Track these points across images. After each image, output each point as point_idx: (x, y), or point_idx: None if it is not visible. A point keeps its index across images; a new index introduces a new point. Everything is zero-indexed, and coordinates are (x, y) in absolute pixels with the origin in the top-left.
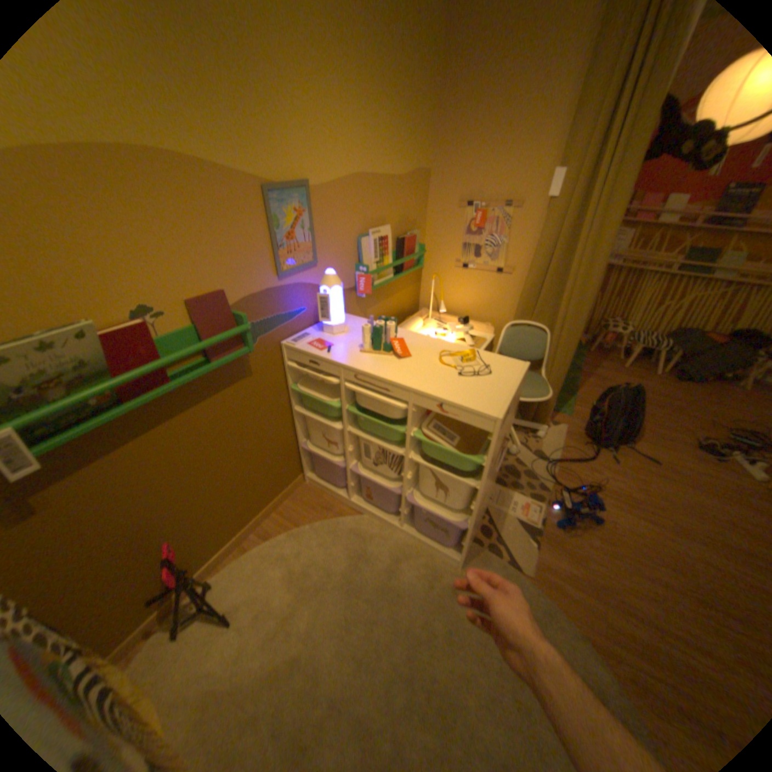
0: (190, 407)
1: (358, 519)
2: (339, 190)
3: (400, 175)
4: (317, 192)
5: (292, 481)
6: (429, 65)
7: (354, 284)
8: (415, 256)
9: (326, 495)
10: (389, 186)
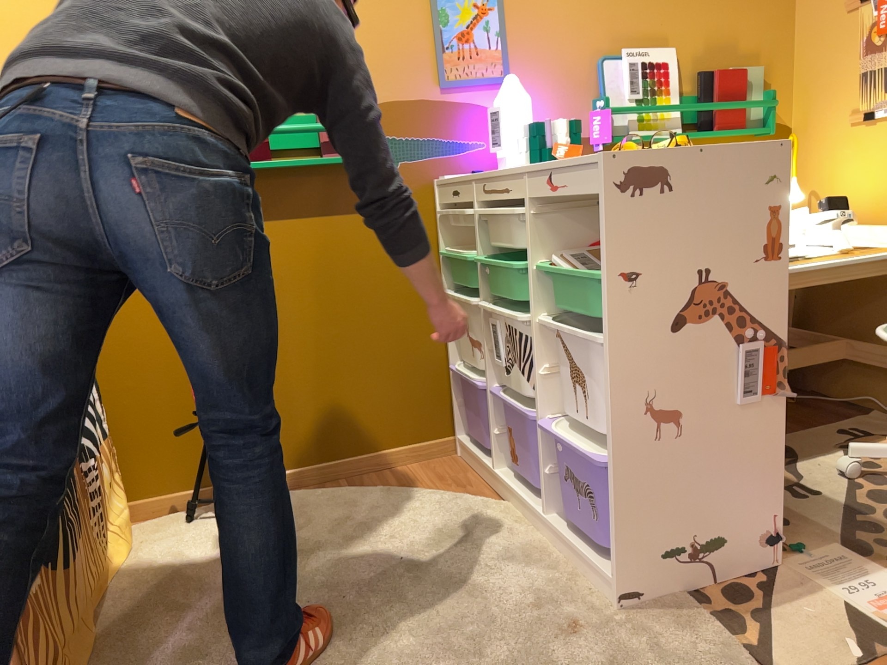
0: (293, 216)
1: (492, 504)
2: None
3: None
4: None
5: (433, 438)
6: None
7: (590, 131)
8: (740, 104)
9: (473, 472)
10: None
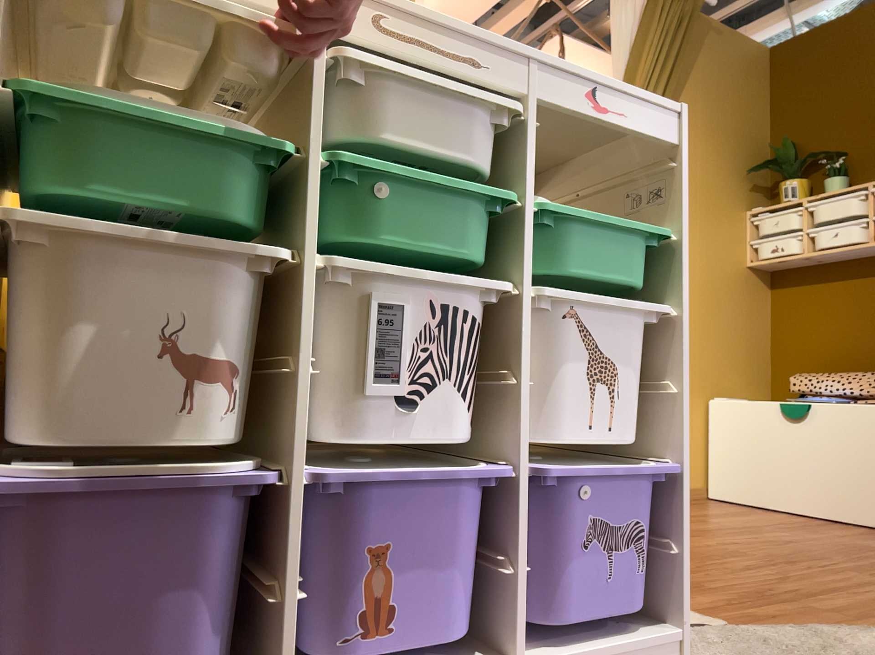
0: None
1: None
2: None
3: None
4: None
5: None
6: None
7: None
8: None
9: None
10: None
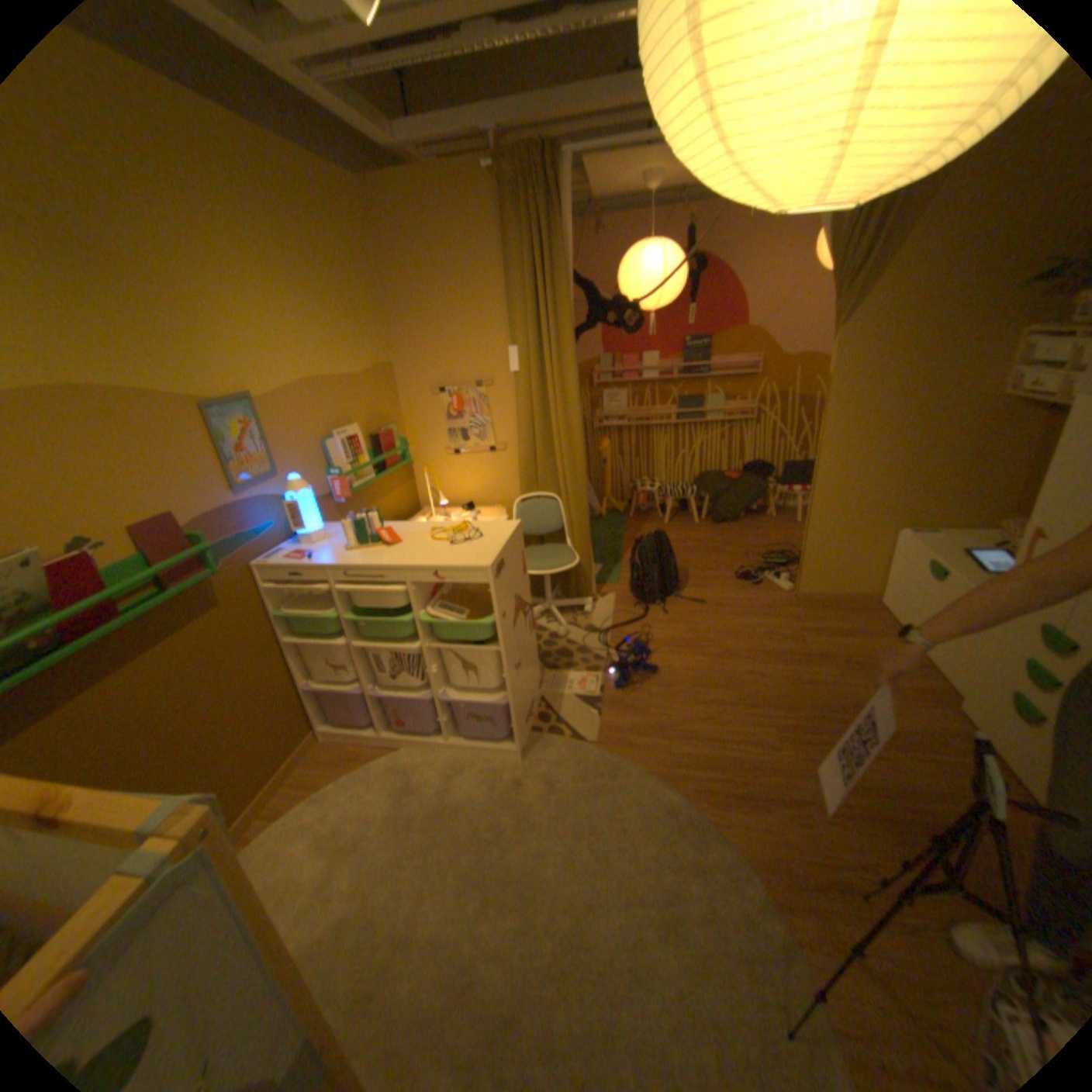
0: (147, 652)
1: (394, 756)
2: (288, 398)
3: (356, 374)
4: (263, 403)
5: (300, 744)
6: (361, 272)
7: (329, 490)
8: (396, 452)
9: (350, 746)
10: (347, 386)
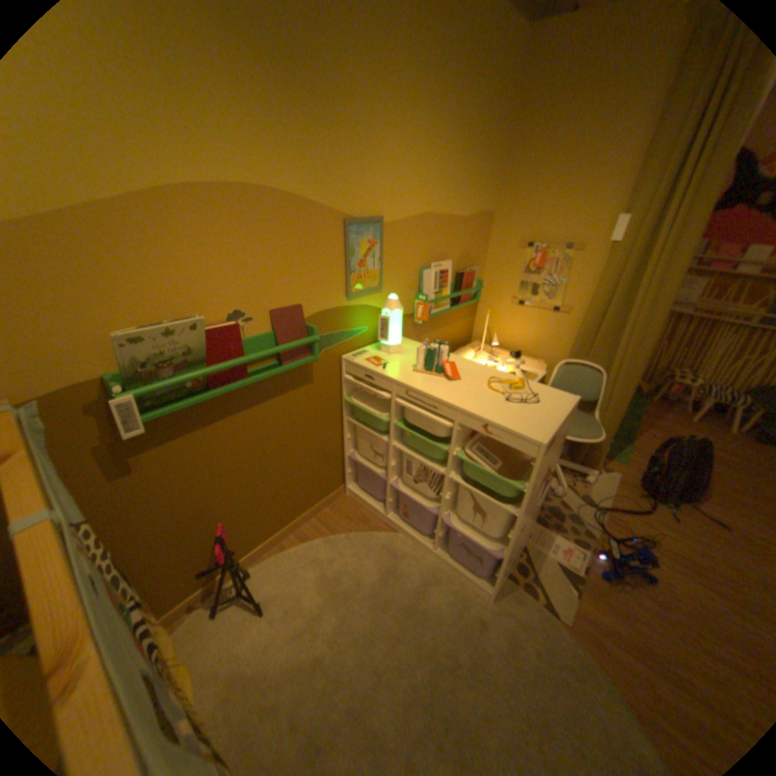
0: (259, 404)
1: (392, 537)
2: (409, 227)
3: (465, 217)
4: (389, 228)
5: (333, 491)
6: (501, 123)
7: (413, 311)
8: (472, 290)
9: (364, 509)
10: (454, 226)
